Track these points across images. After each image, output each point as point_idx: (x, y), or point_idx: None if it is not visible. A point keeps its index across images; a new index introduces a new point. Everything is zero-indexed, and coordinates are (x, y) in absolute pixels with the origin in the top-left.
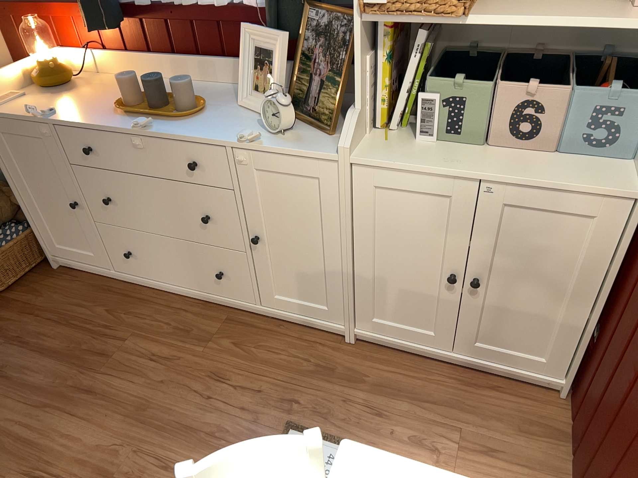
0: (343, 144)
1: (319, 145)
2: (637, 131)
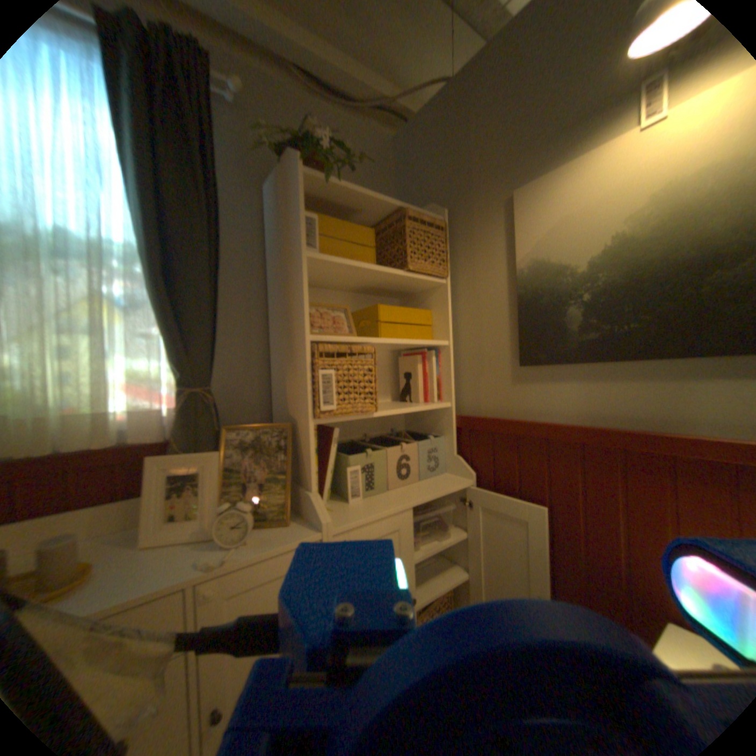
0: (324, 519)
1: (291, 534)
2: (448, 454)
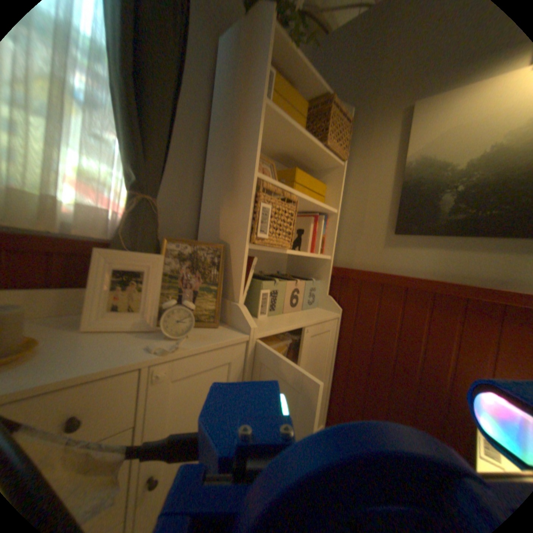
0: (250, 325)
1: (223, 334)
2: (320, 294)
